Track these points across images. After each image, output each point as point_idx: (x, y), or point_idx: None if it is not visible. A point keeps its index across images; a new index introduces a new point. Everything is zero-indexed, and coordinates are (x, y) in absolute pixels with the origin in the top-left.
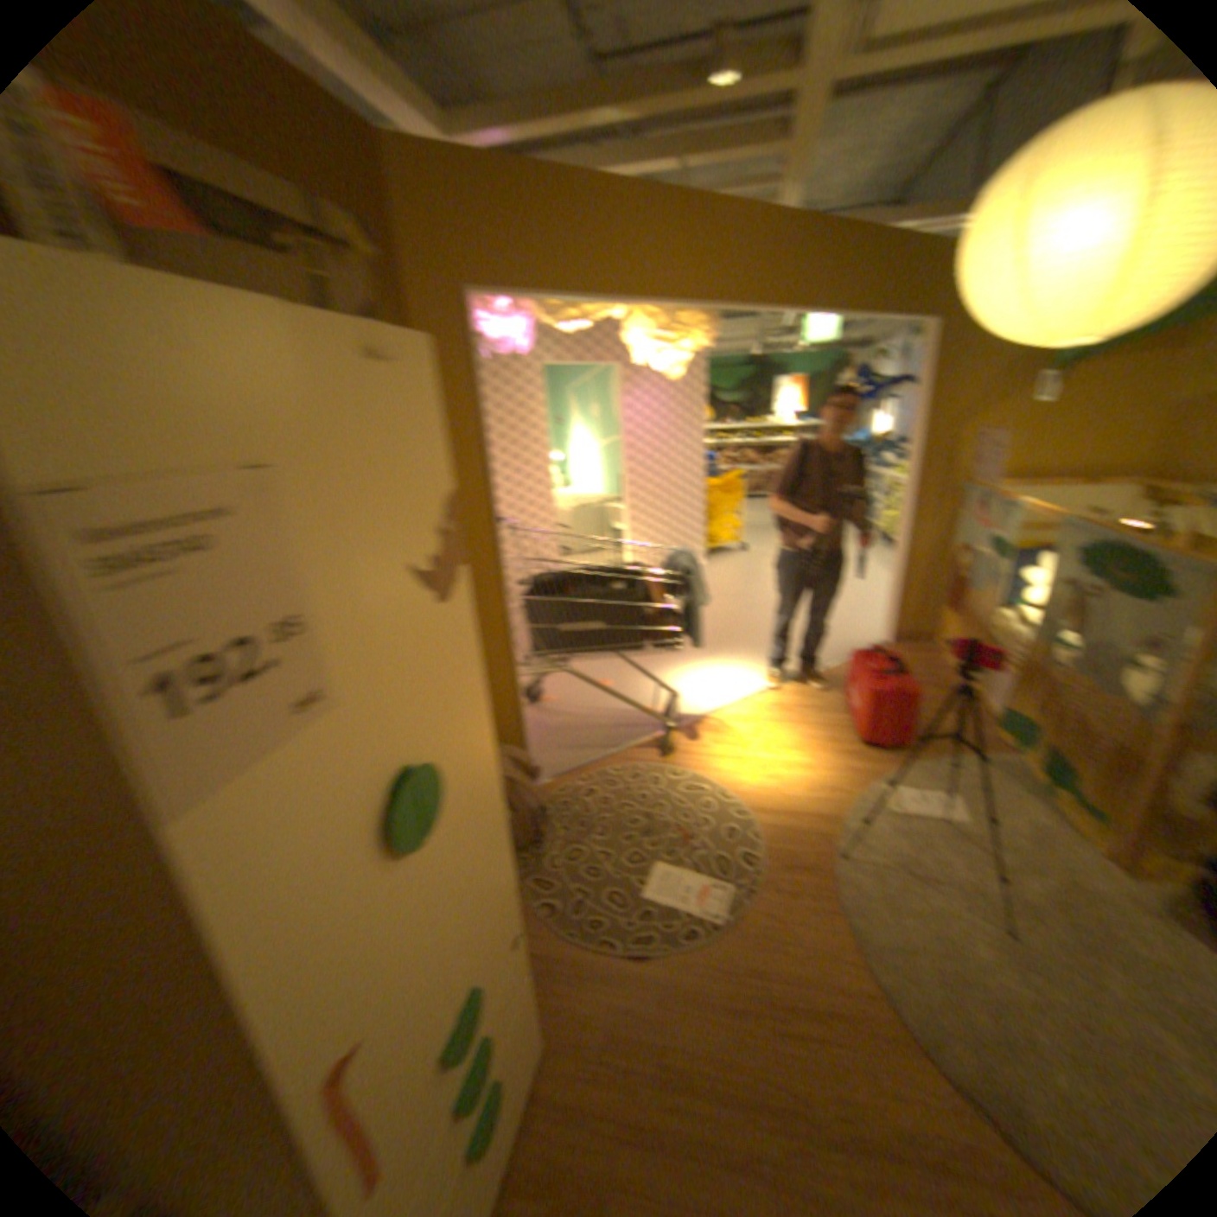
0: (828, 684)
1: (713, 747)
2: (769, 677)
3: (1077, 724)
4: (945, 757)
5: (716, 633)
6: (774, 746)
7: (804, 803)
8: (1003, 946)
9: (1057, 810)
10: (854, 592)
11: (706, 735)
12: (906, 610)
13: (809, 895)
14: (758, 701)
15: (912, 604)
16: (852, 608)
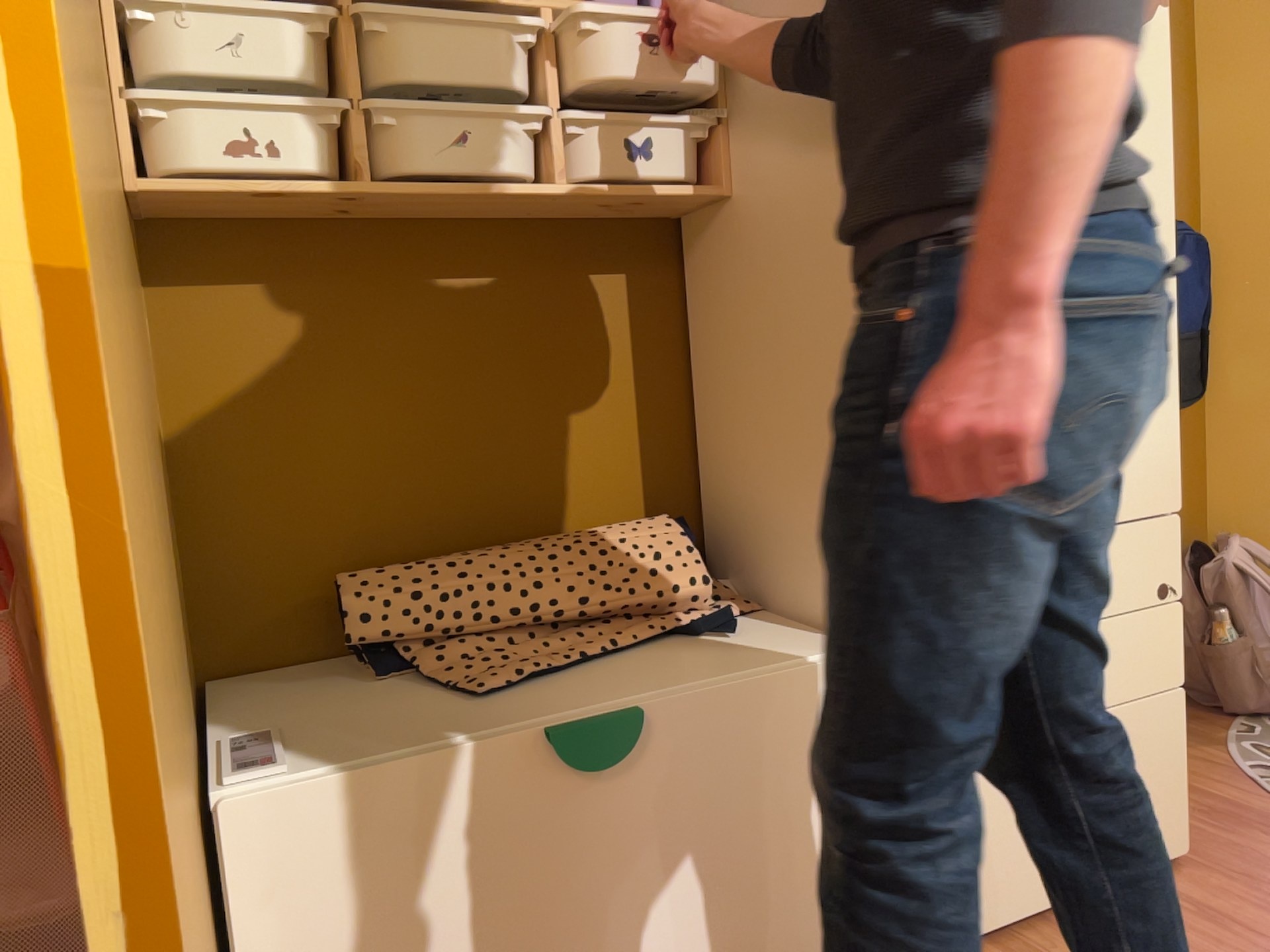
0: None
1: None
2: None
3: None
4: None
5: None
6: None
7: None
8: None
9: None
10: None
11: None
12: None
13: None
14: None
15: None
16: None
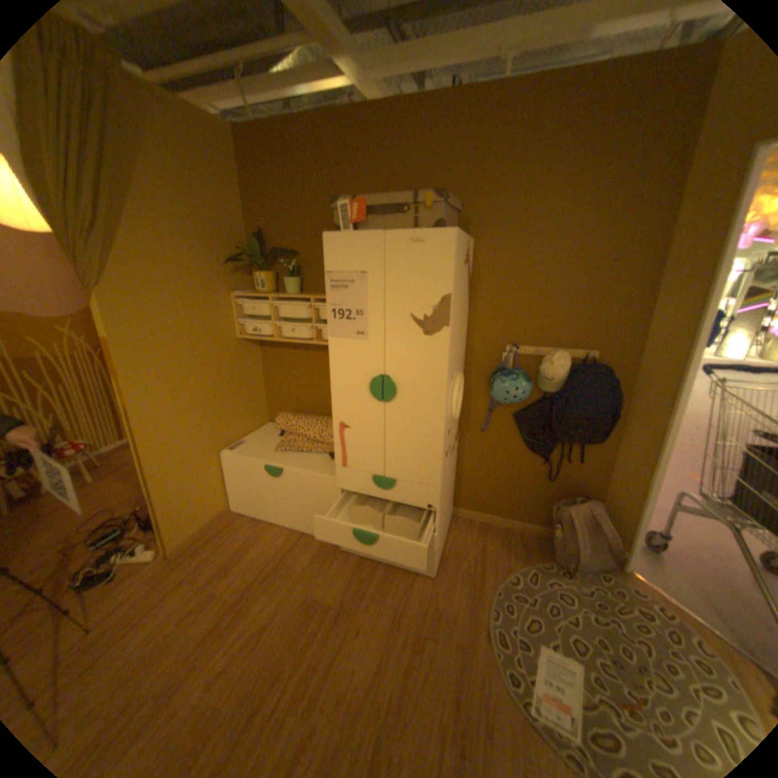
0: None
1: None
2: None
3: None
4: None
5: None
6: None
7: None
8: None
9: None
10: None
11: None
12: None
13: None
14: None
15: None
16: None
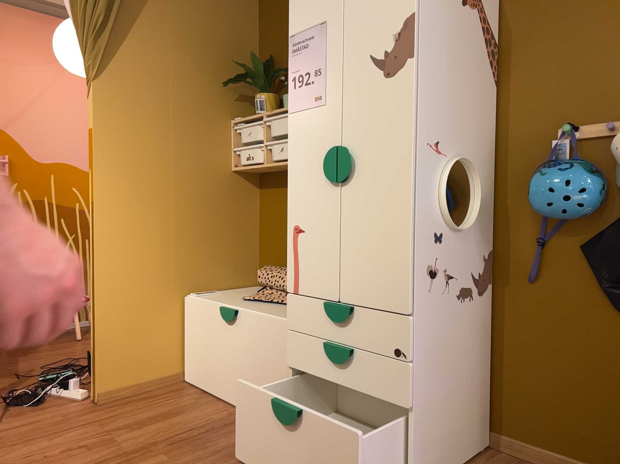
0: None
1: None
2: None
3: None
4: None
5: None
6: None
7: None
8: None
9: None
10: None
11: None
12: None
13: None
14: None
15: None
16: None
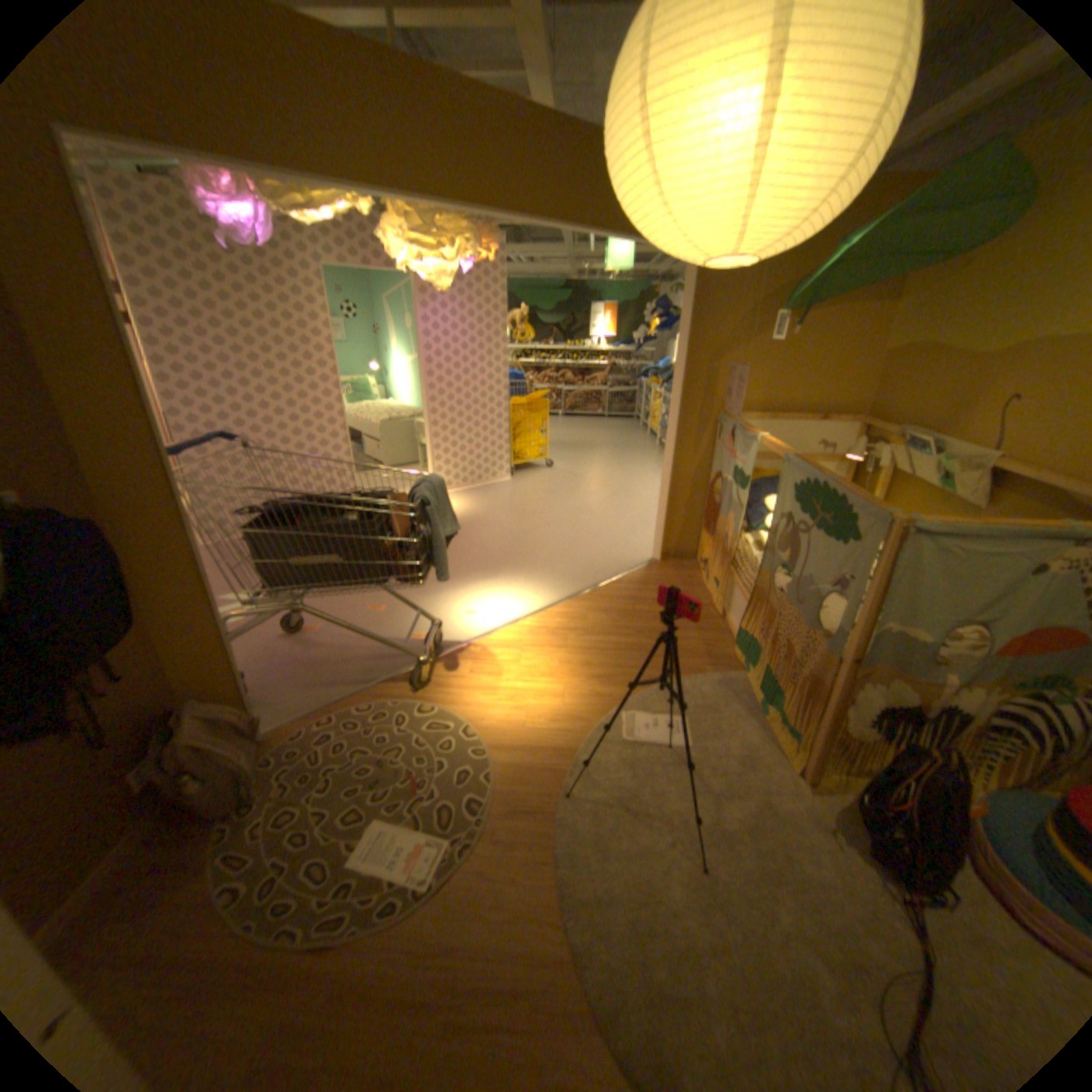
0: (594, 603)
1: (468, 677)
2: (541, 598)
3: (785, 649)
4: (682, 677)
5: (502, 551)
6: (529, 673)
7: (543, 735)
8: (695, 882)
9: (766, 727)
10: (637, 510)
11: (464, 664)
12: (671, 531)
13: (524, 843)
14: (525, 623)
15: (676, 525)
16: (632, 525)
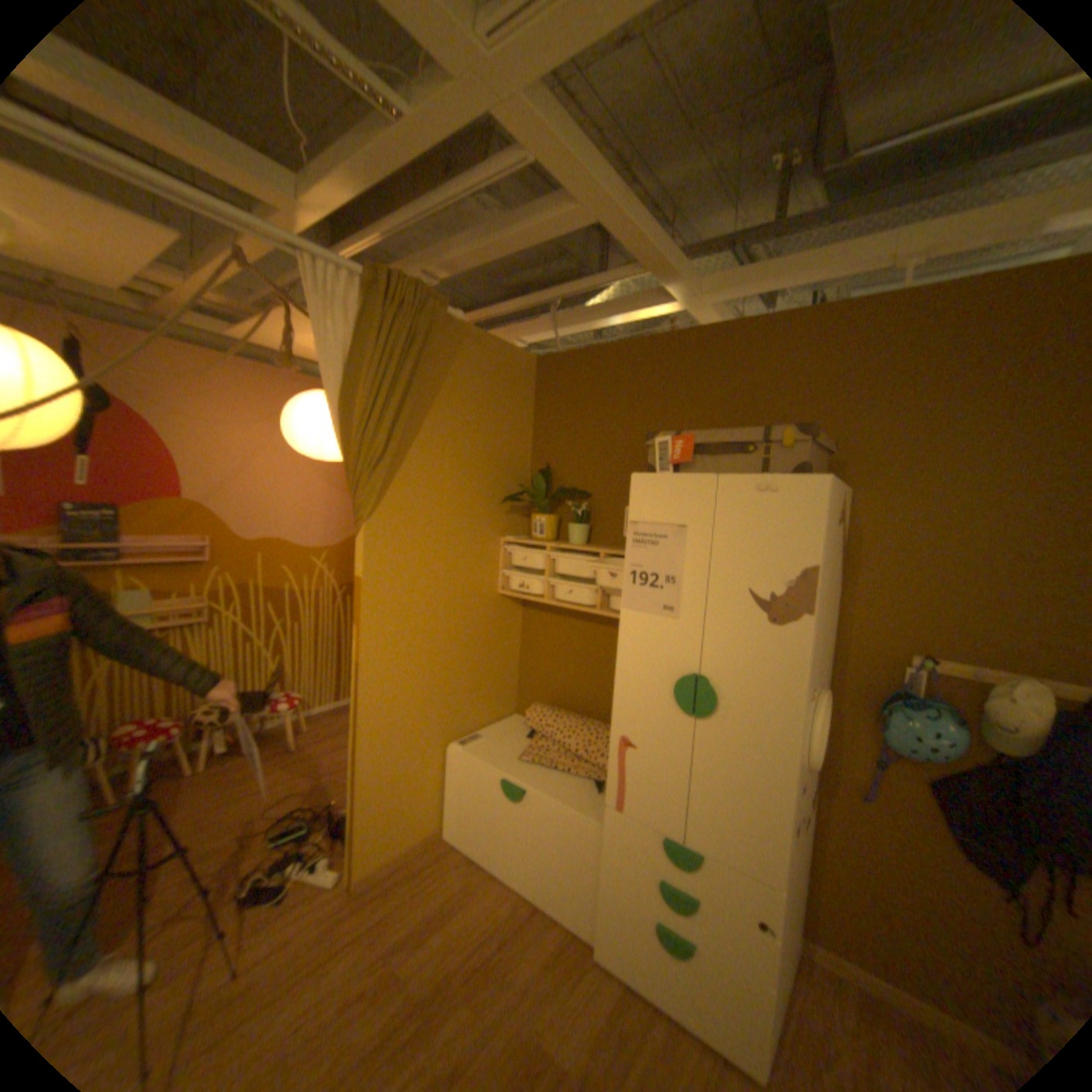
0: None
1: None
2: None
3: None
4: None
5: None
6: None
7: None
8: None
9: None
10: None
11: None
12: None
13: None
14: None
15: None
16: None
